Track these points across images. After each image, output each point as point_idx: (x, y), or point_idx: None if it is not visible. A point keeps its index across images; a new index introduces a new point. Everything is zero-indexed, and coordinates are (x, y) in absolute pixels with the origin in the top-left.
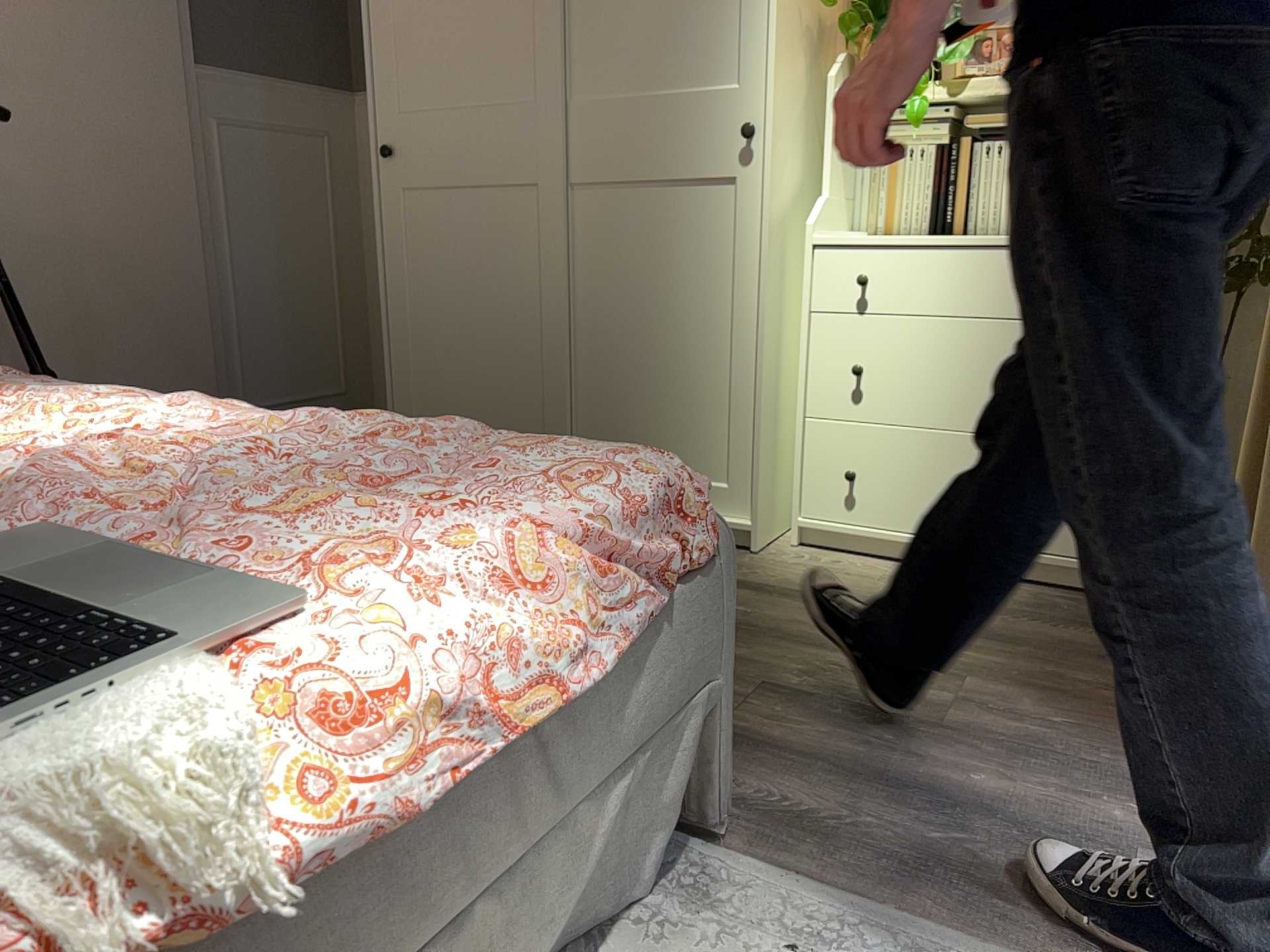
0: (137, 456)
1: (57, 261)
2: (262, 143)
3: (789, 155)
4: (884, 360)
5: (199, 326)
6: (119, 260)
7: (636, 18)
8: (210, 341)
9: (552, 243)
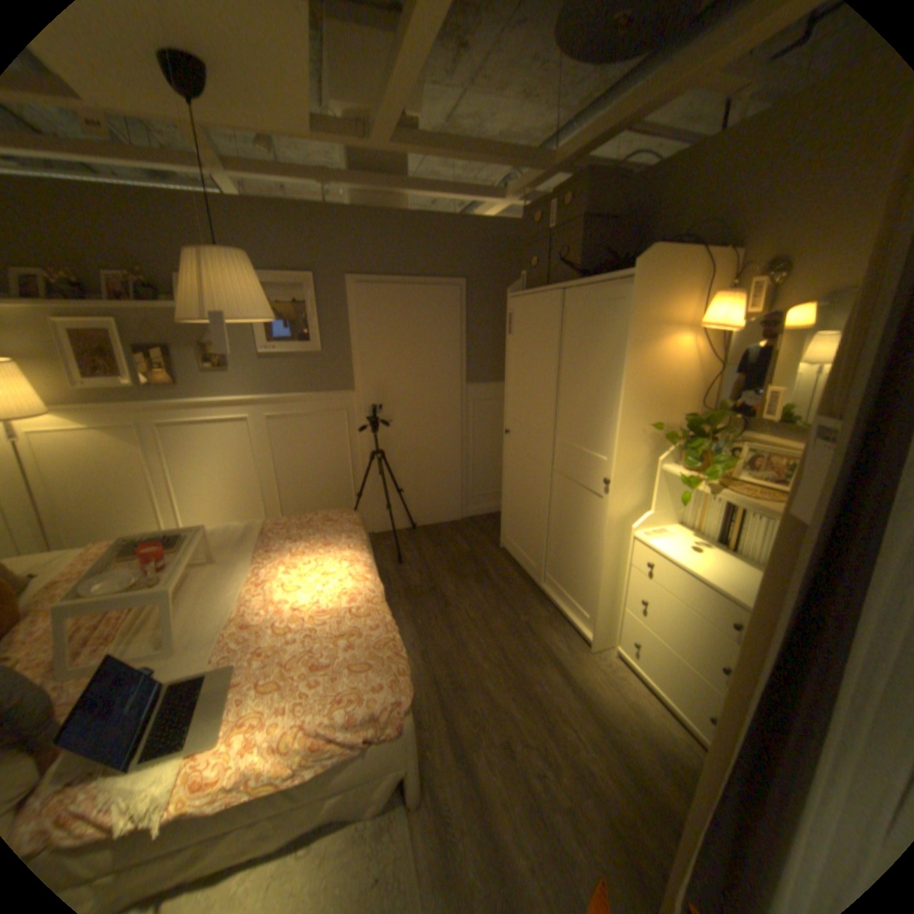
0: (297, 618)
1: (410, 453)
2: (488, 406)
3: (631, 492)
4: (657, 604)
5: (455, 470)
6: (430, 451)
7: (578, 414)
8: (458, 475)
9: (544, 489)
